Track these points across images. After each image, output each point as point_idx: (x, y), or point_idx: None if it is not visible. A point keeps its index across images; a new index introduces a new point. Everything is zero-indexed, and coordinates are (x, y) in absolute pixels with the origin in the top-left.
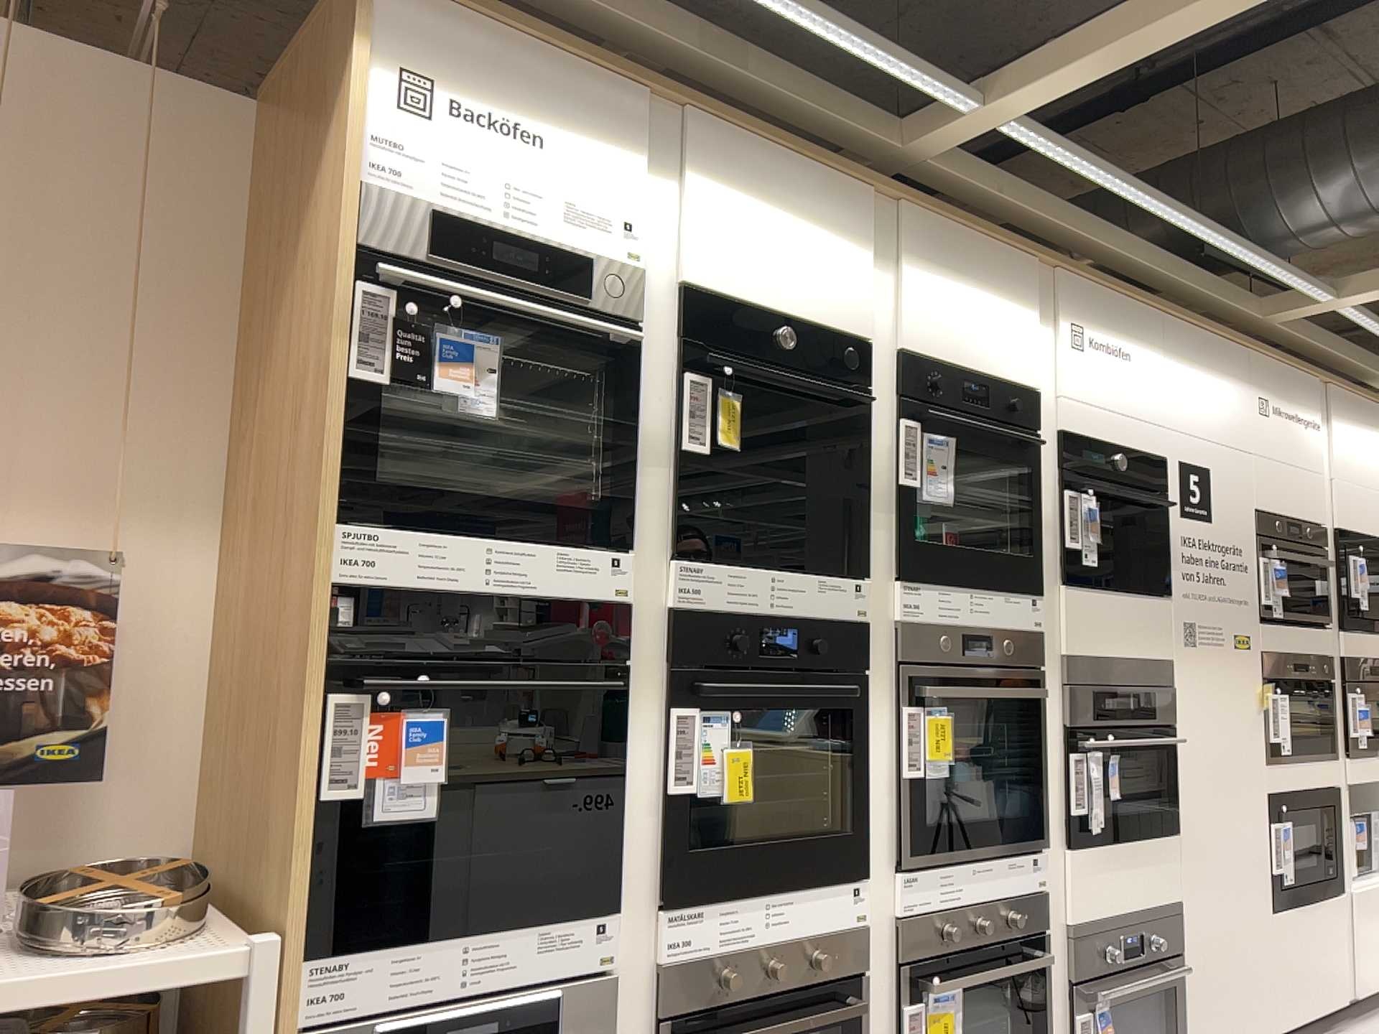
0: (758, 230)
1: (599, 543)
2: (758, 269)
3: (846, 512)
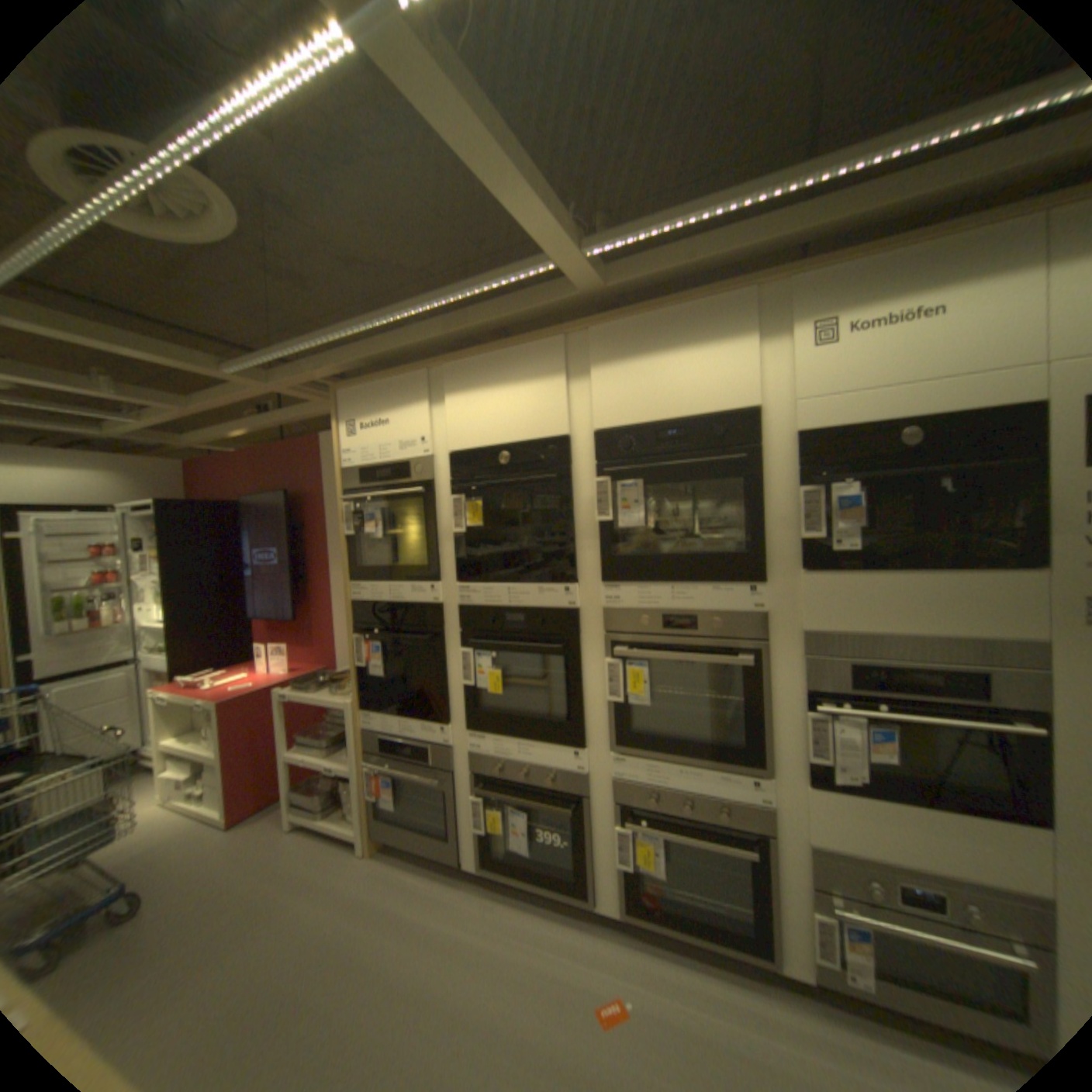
0: (485, 398)
1: (423, 582)
2: (487, 421)
3: (566, 545)
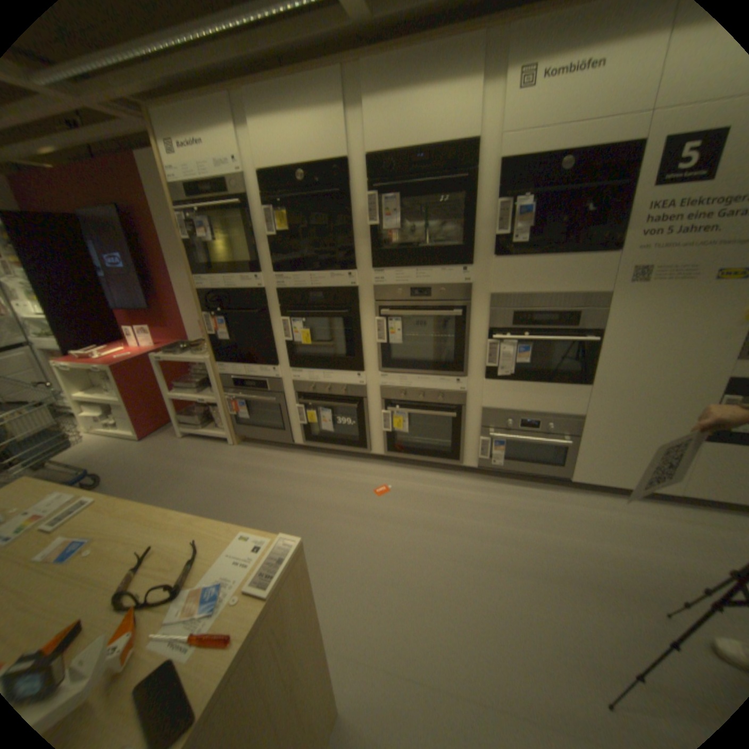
0: (280, 123)
1: (248, 273)
2: (283, 144)
3: (347, 244)
